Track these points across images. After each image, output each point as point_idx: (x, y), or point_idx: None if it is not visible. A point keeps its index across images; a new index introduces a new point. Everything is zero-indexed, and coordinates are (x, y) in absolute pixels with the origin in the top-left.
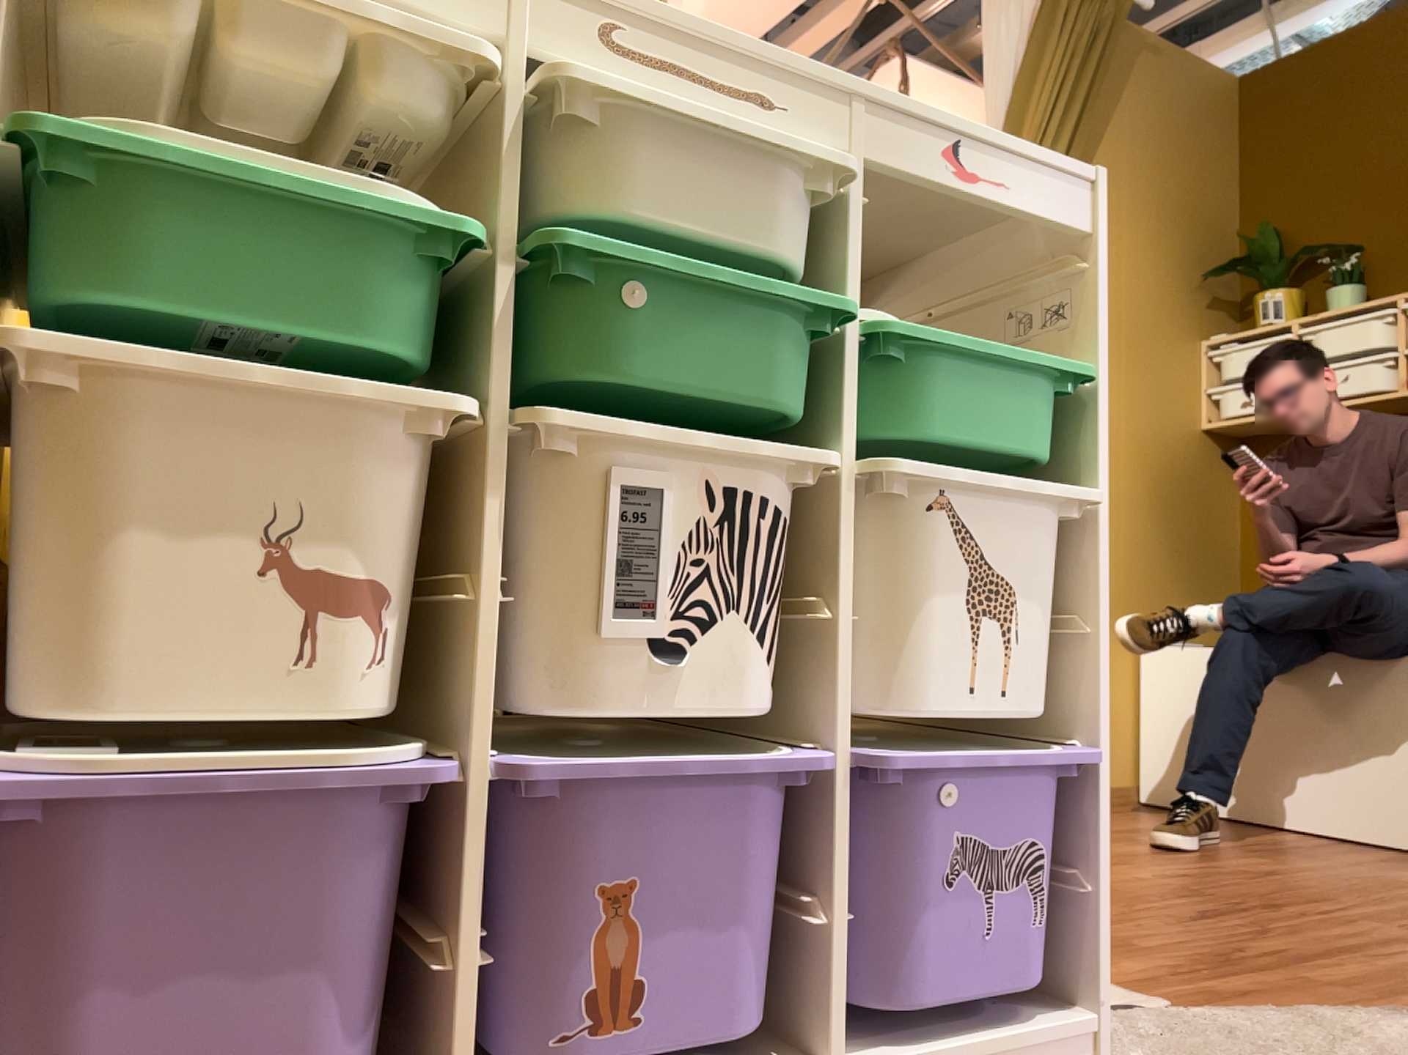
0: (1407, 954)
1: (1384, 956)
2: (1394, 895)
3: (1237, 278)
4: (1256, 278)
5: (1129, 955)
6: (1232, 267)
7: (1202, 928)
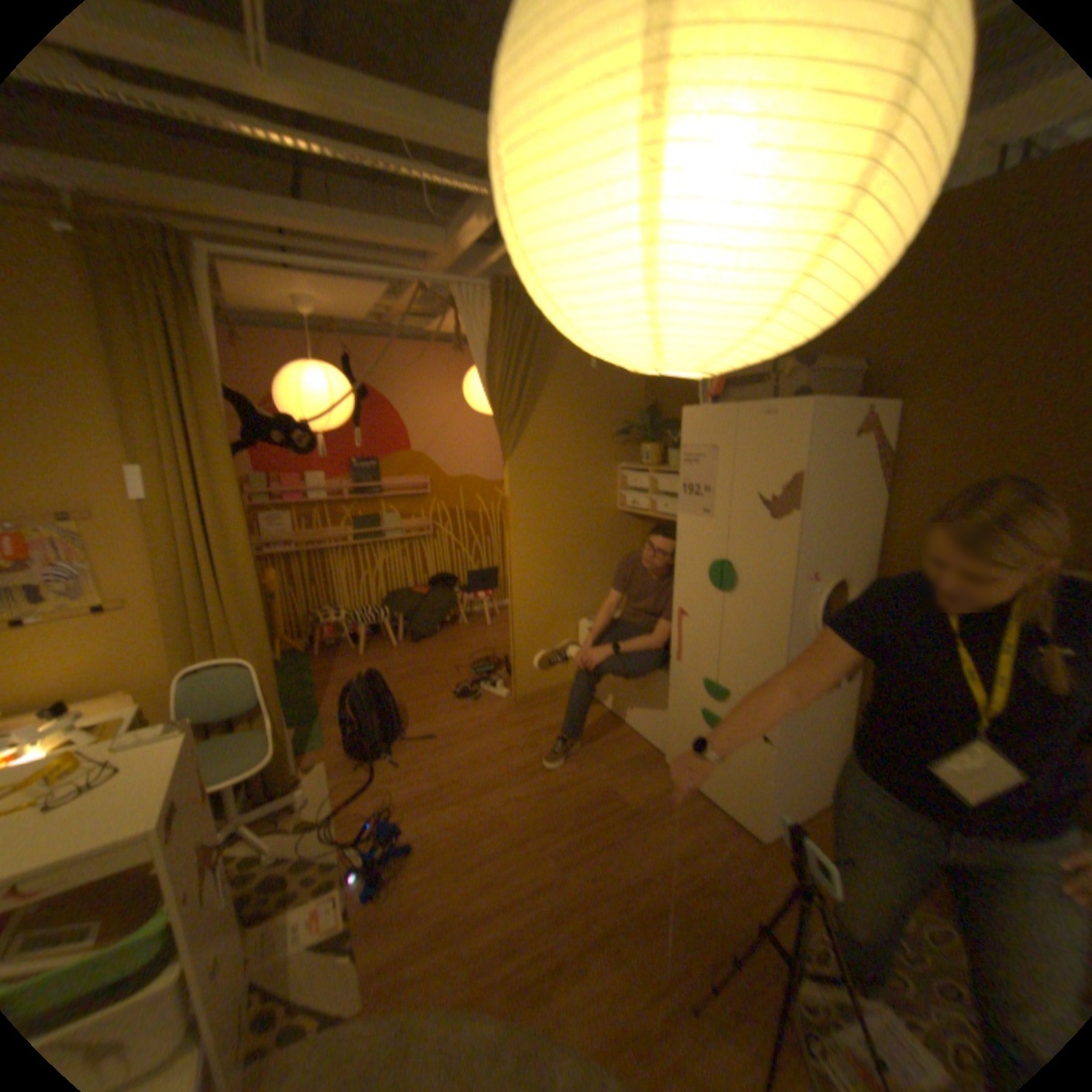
0: (527, 923)
1: (514, 928)
2: (591, 827)
3: (636, 436)
4: (646, 436)
5: (395, 943)
6: (635, 429)
7: (462, 893)
